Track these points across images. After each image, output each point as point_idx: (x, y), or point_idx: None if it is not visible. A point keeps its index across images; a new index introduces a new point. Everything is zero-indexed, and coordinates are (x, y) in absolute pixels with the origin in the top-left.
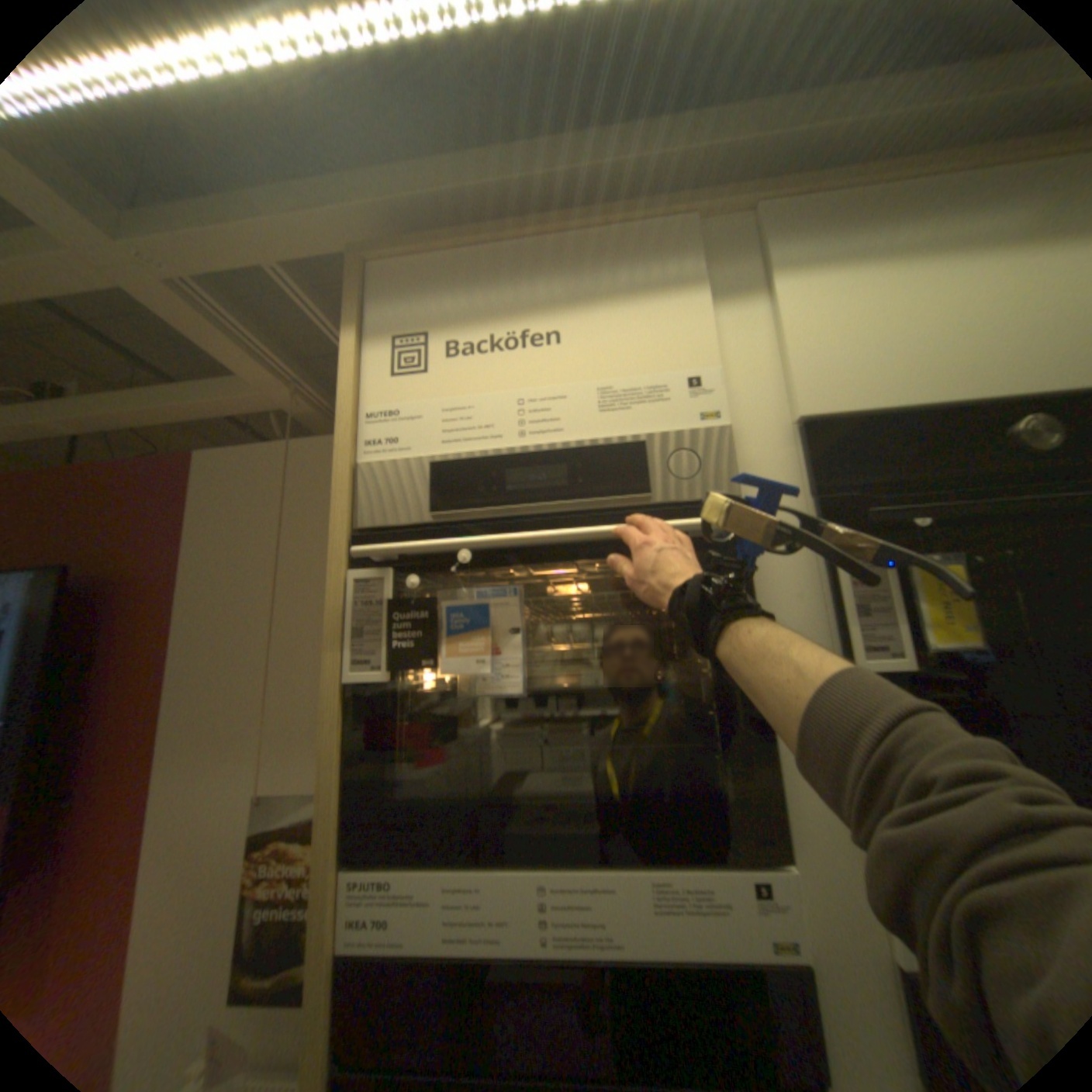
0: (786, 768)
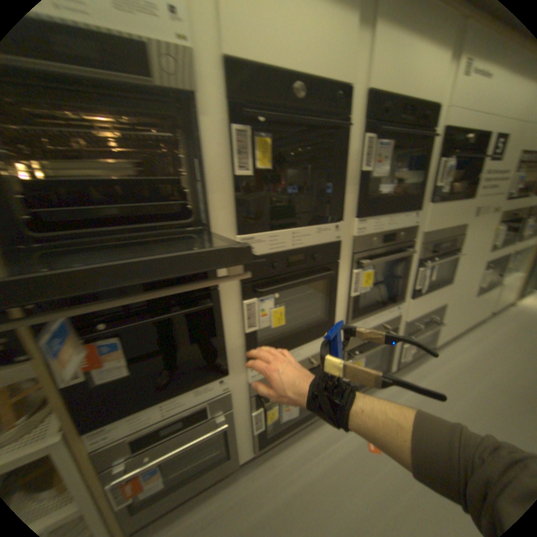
0: (212, 209)
